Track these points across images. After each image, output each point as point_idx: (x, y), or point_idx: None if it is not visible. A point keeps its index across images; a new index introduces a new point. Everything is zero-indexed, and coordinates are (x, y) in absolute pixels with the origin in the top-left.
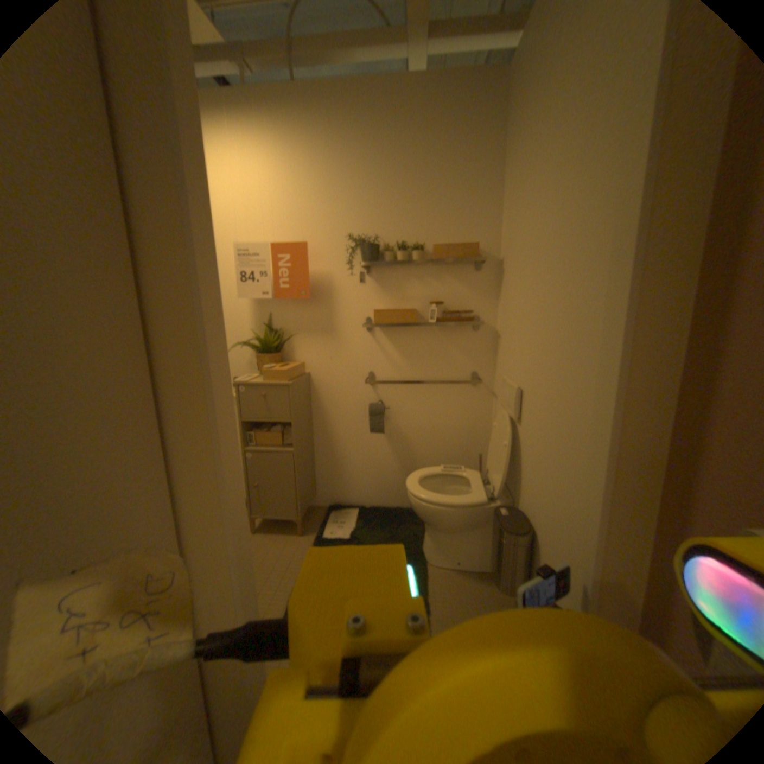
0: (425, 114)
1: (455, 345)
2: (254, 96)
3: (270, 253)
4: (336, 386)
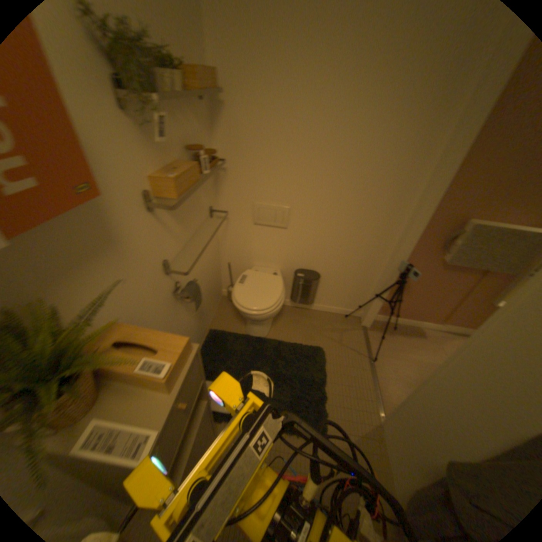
0: None
1: (201, 190)
2: None
3: None
4: (142, 310)
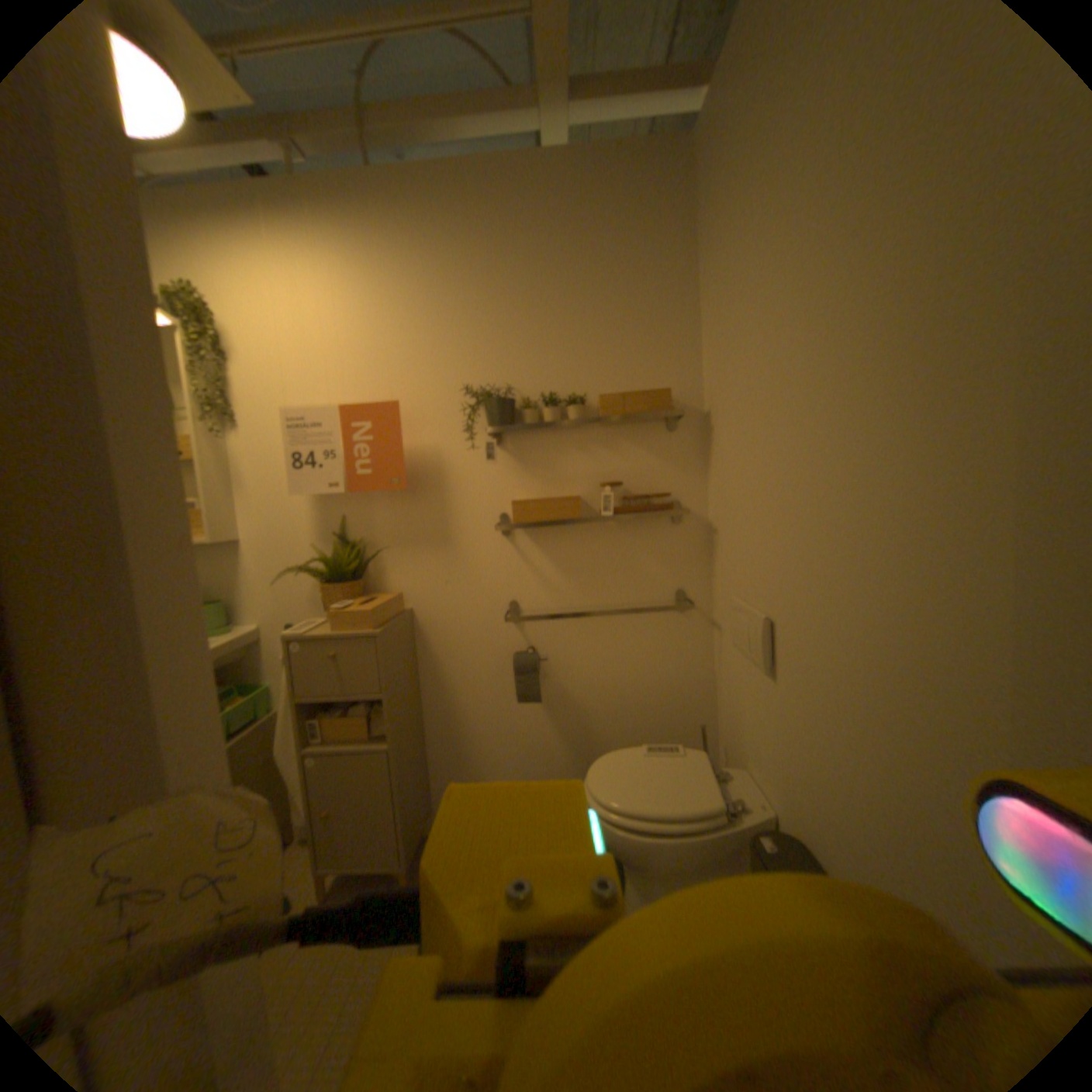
0: (572, 206)
1: (645, 549)
2: (307, 189)
3: (339, 422)
4: (457, 628)
